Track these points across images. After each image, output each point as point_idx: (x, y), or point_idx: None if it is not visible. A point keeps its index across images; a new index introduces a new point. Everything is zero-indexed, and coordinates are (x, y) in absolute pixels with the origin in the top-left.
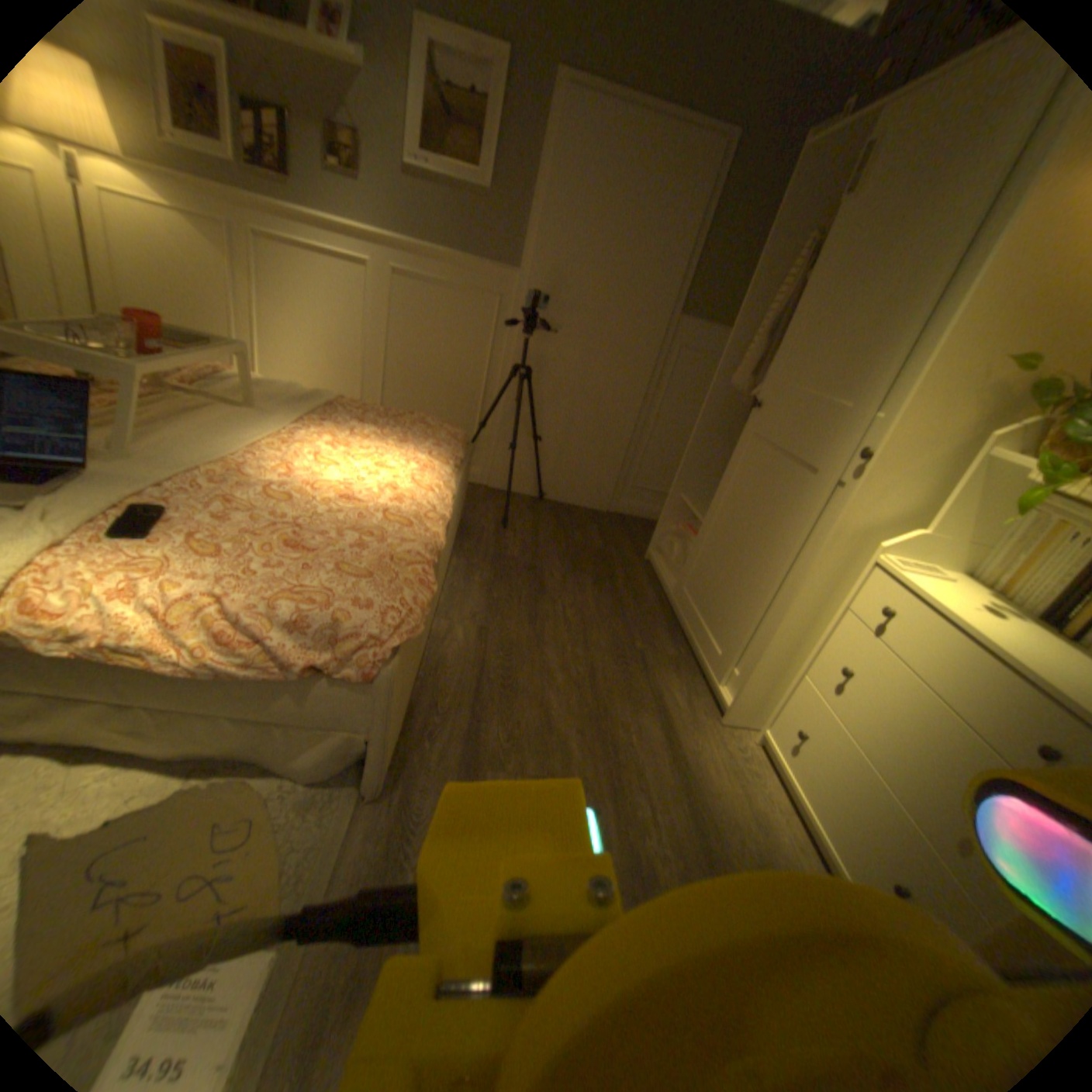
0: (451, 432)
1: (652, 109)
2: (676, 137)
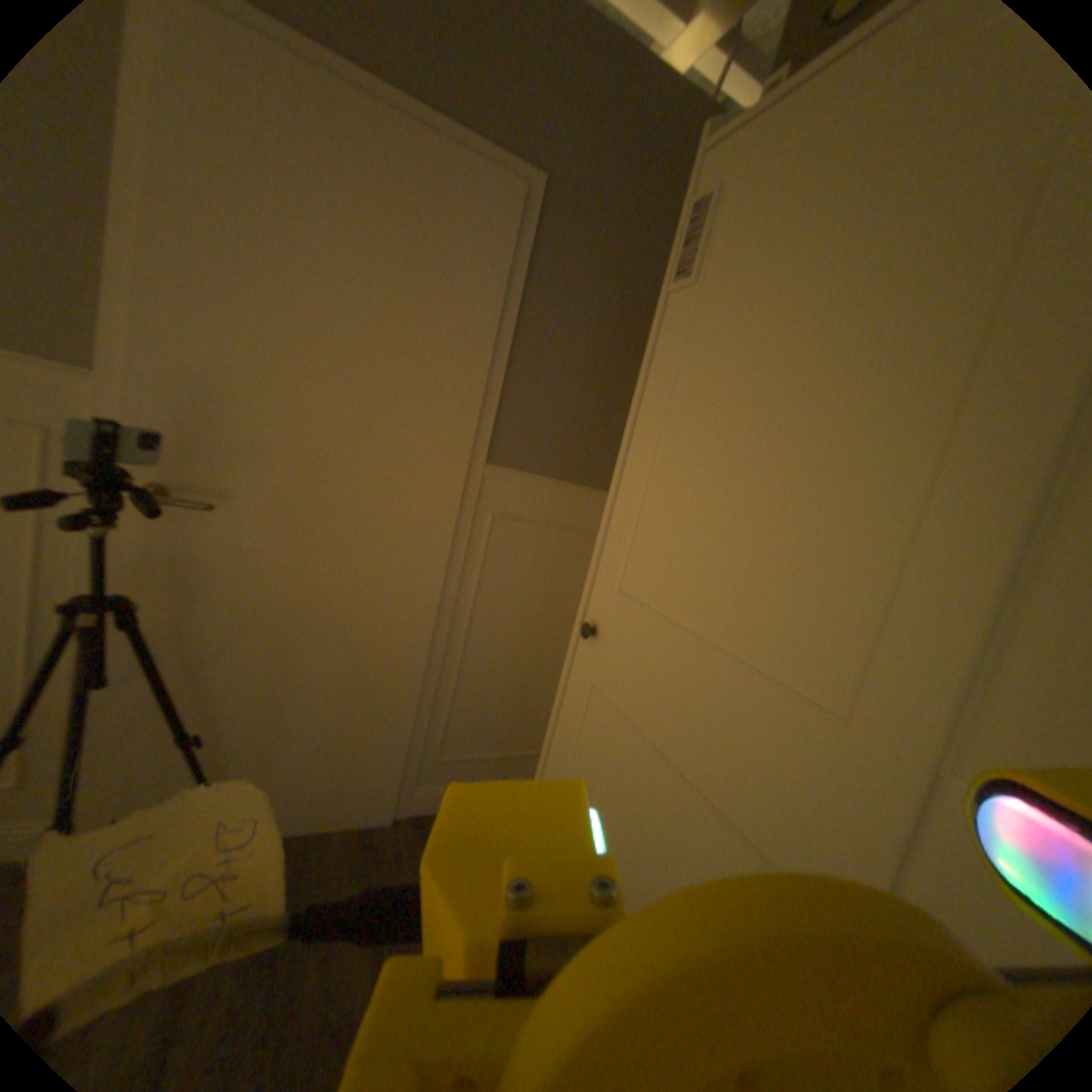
0: None
1: (375, 103)
2: (431, 164)
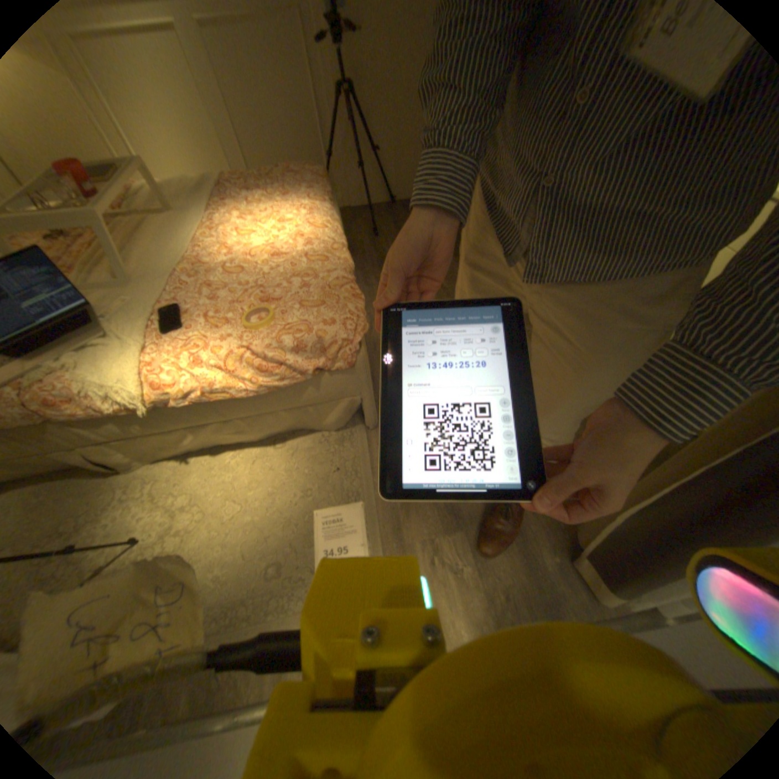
0: (315, 171)
1: None
2: None
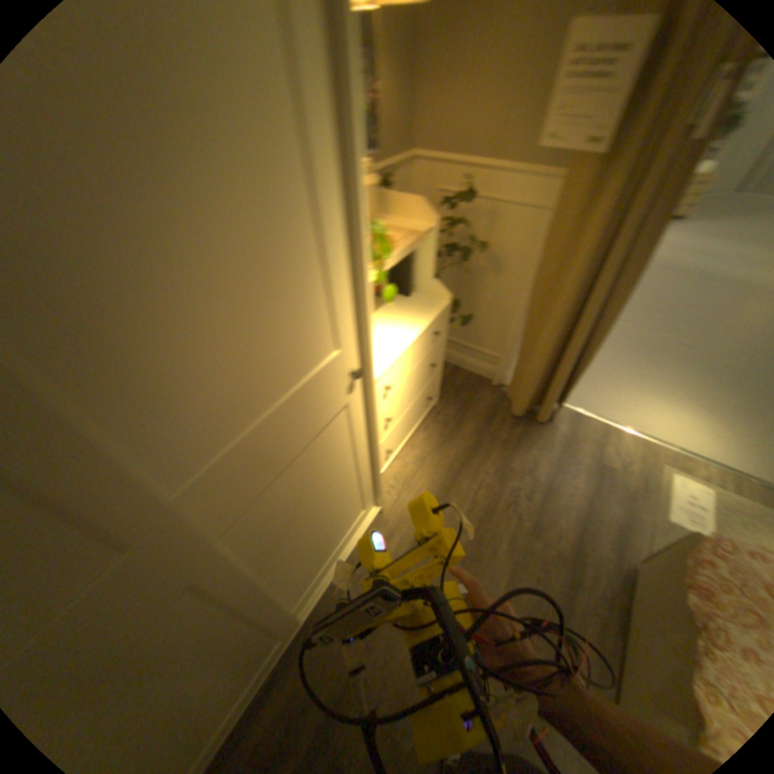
0: None
1: None
2: None
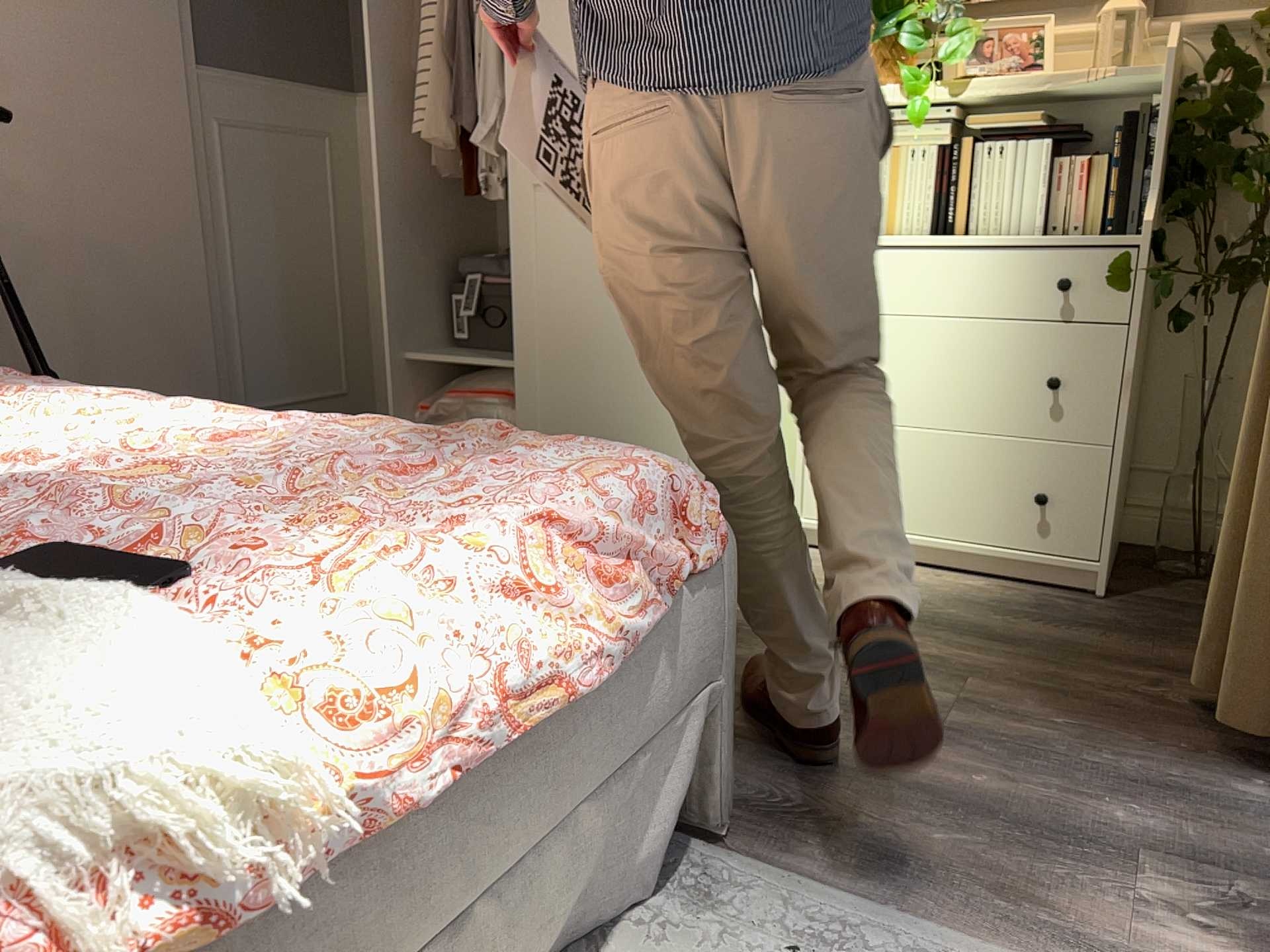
0: None
1: None
2: None
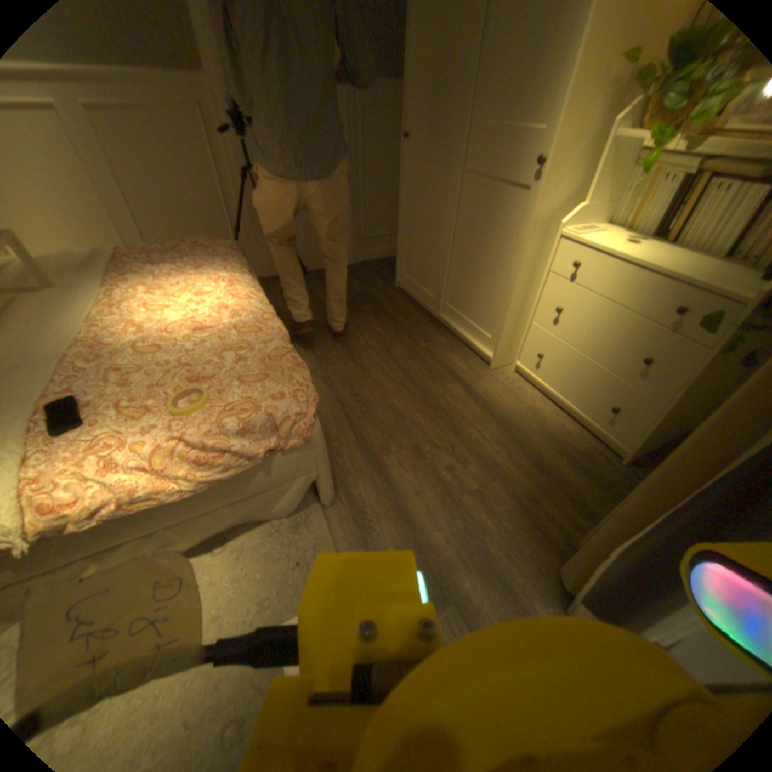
0: (228, 246)
1: None
2: None
